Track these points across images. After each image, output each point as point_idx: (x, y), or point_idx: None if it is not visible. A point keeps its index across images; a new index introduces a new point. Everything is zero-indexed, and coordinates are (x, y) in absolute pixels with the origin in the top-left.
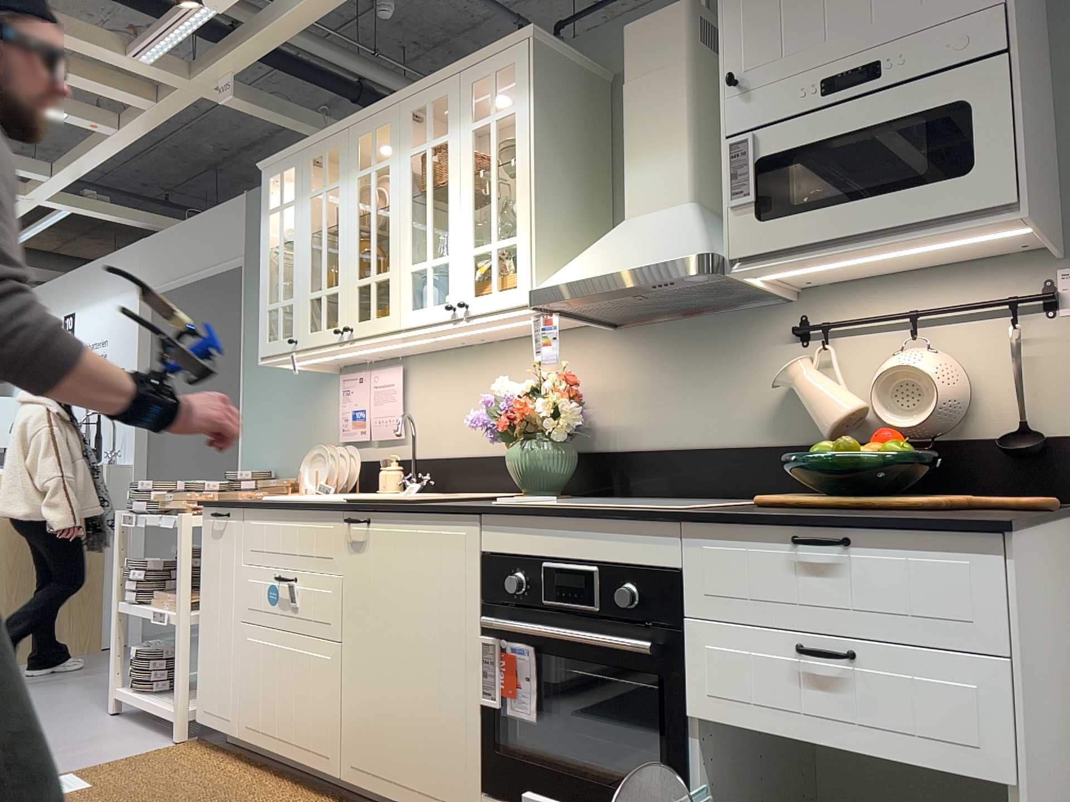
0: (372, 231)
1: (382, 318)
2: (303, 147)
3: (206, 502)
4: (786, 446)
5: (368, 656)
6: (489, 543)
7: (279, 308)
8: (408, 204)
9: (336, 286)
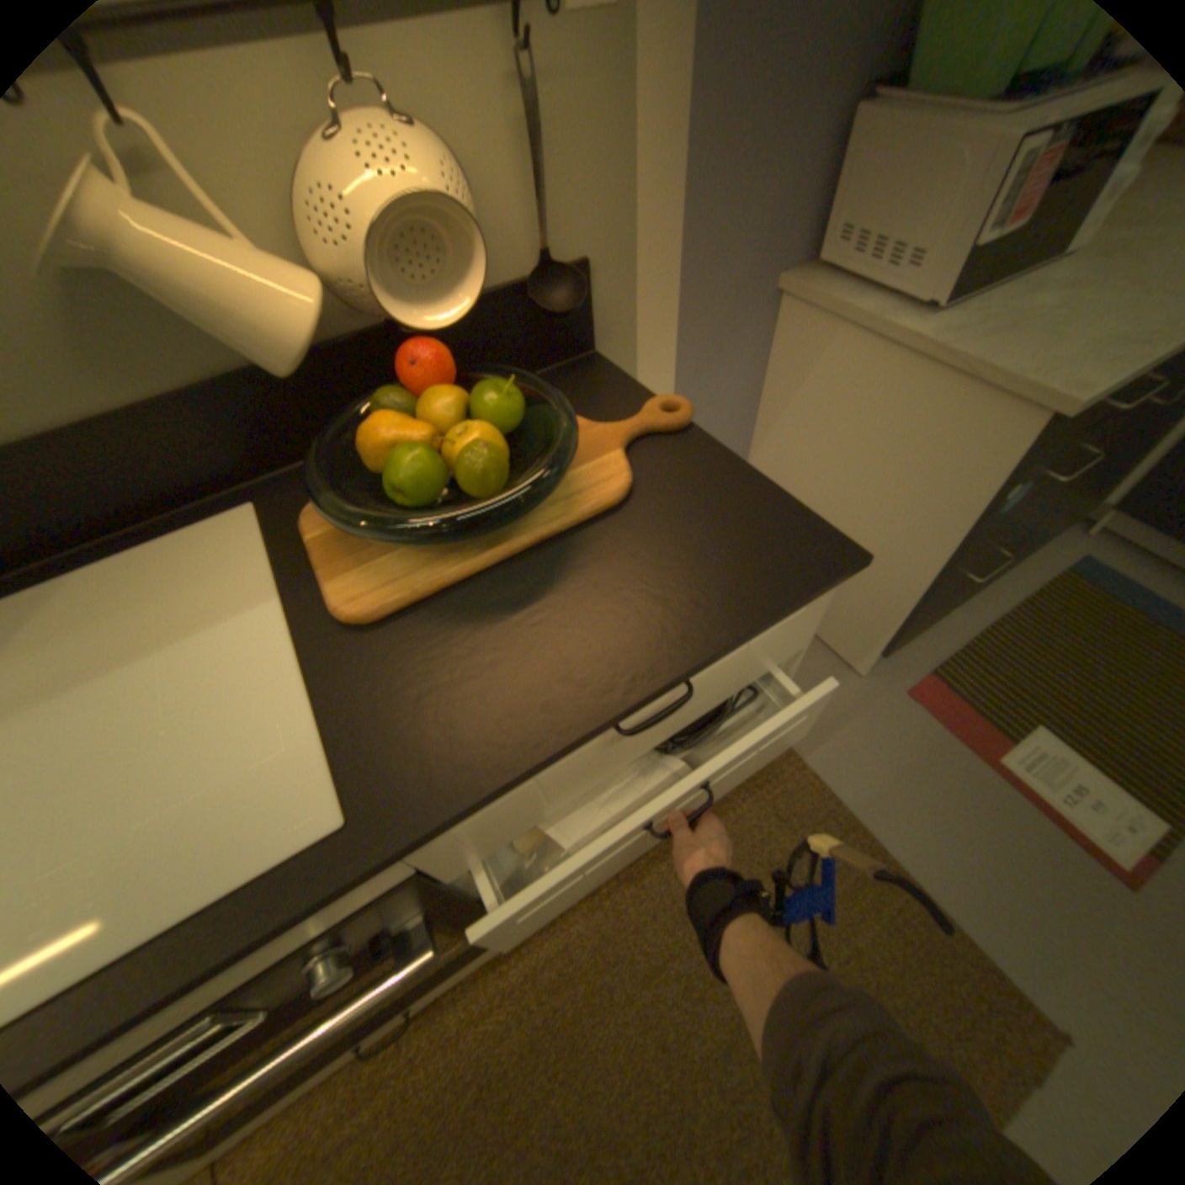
0: None
1: None
2: None
3: None
4: (162, 398)
5: None
6: None
7: None
8: None
9: None
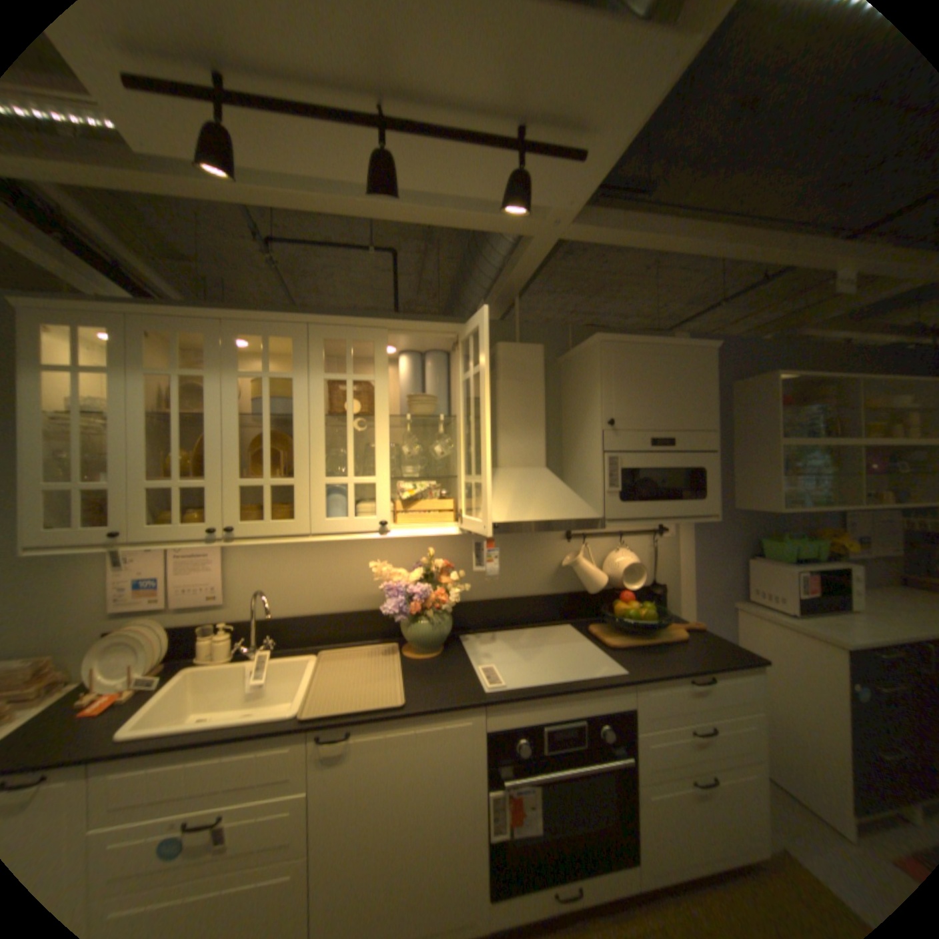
0: (267, 435)
1: (284, 521)
2: (128, 309)
3: None
4: (560, 595)
5: (353, 855)
6: (496, 725)
7: (72, 491)
8: (322, 422)
9: (201, 481)
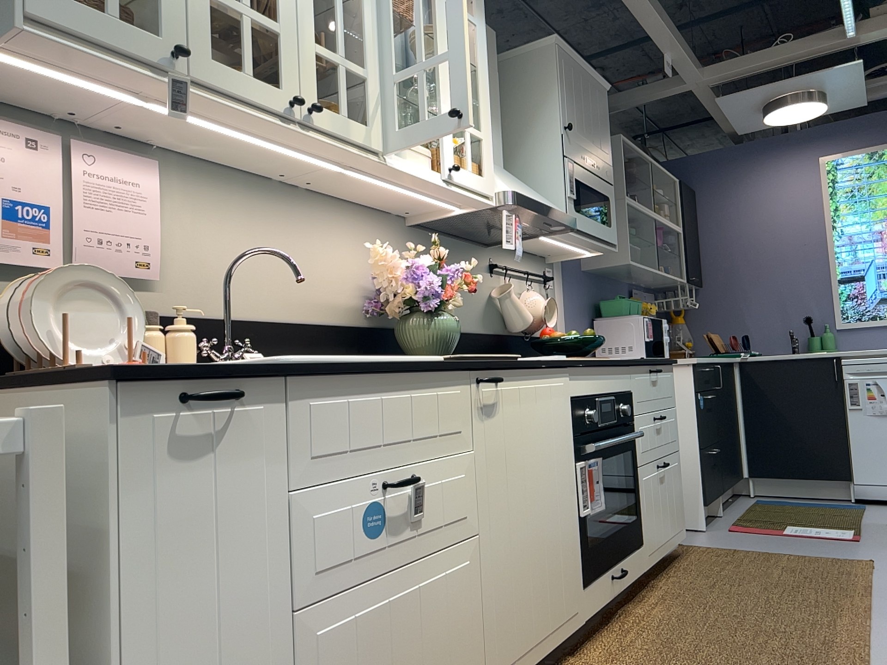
0: None
1: (359, 124)
2: None
3: (150, 368)
4: (492, 334)
5: (508, 531)
6: (575, 388)
7: None
8: (387, 9)
9: (274, 22)
